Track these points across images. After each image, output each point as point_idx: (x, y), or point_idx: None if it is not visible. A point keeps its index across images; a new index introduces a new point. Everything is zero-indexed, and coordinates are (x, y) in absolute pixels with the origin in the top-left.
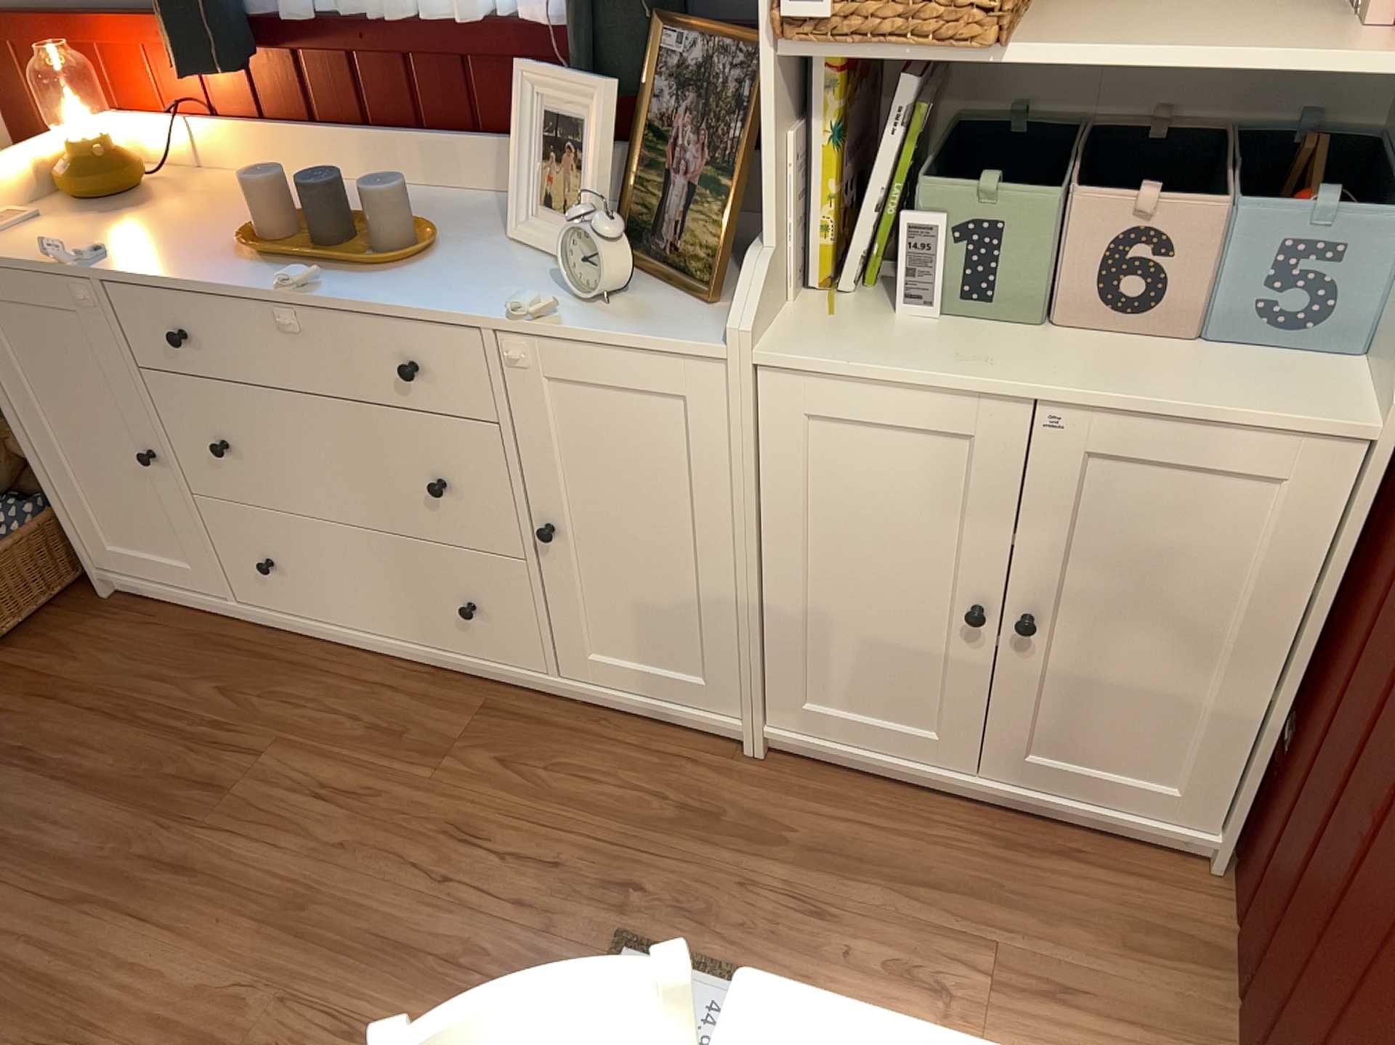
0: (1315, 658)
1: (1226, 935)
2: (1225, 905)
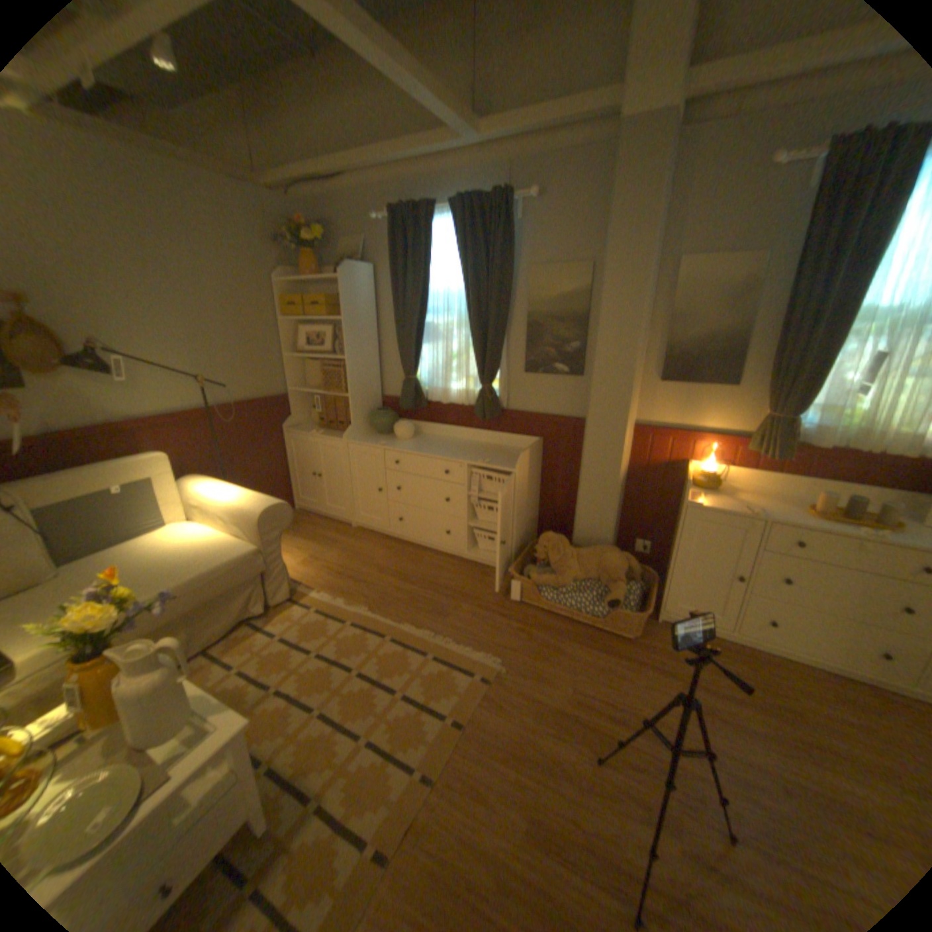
0: None
1: None
2: None
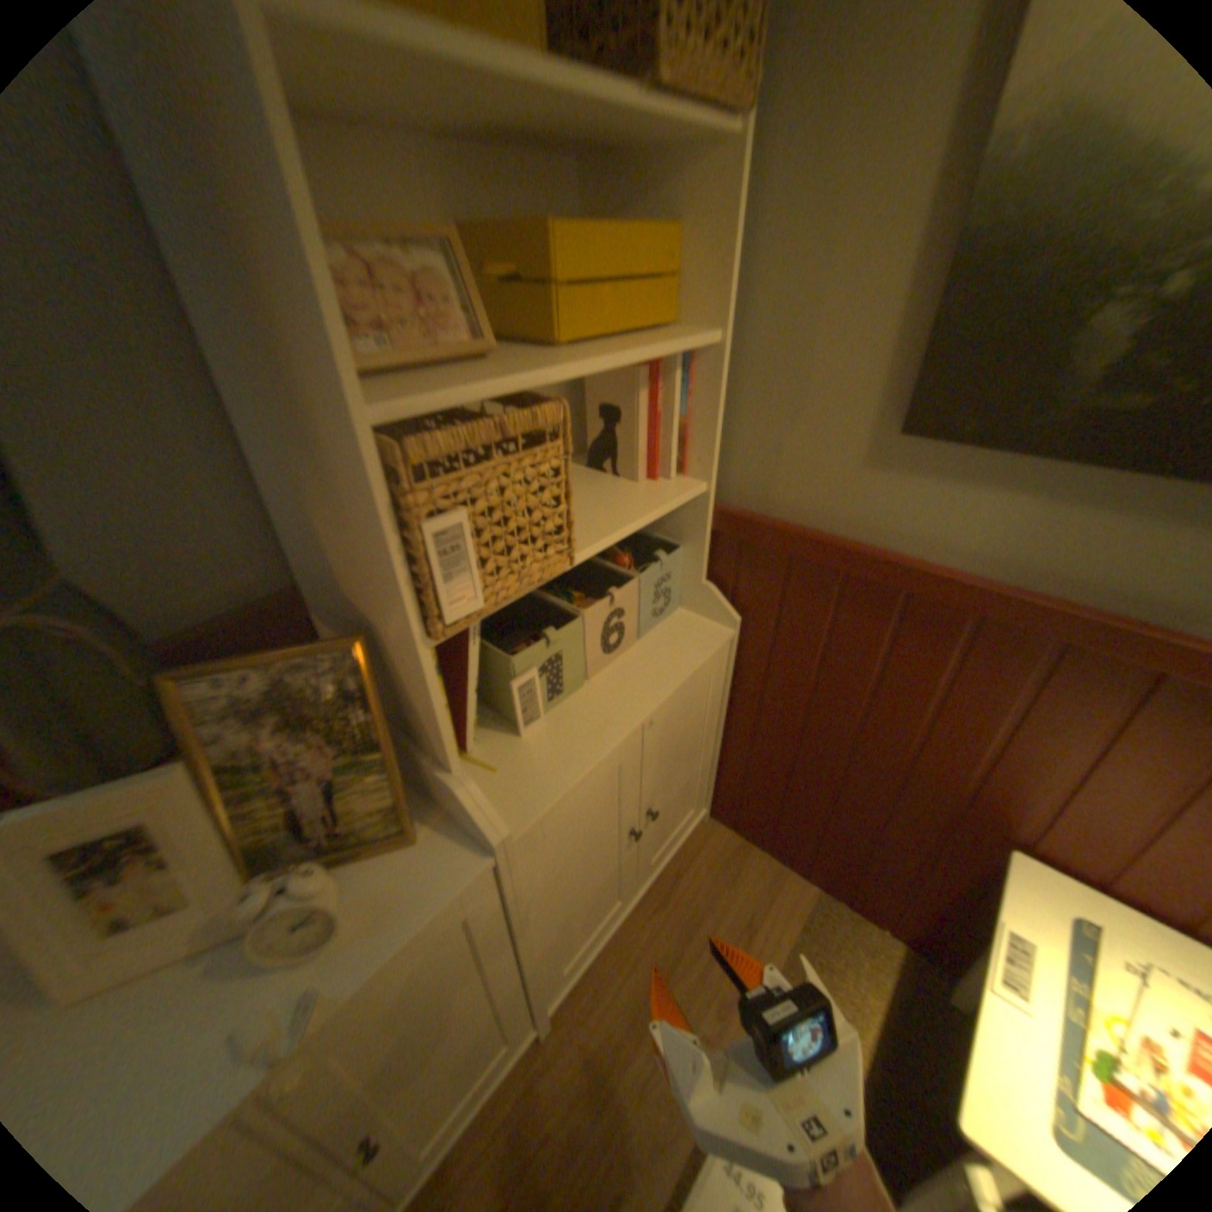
0: (729, 721)
1: (741, 839)
2: (726, 830)
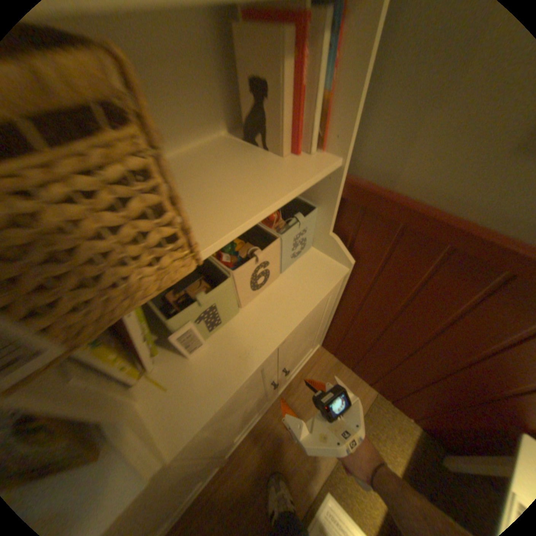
0: (338, 311)
1: (337, 360)
2: (329, 354)
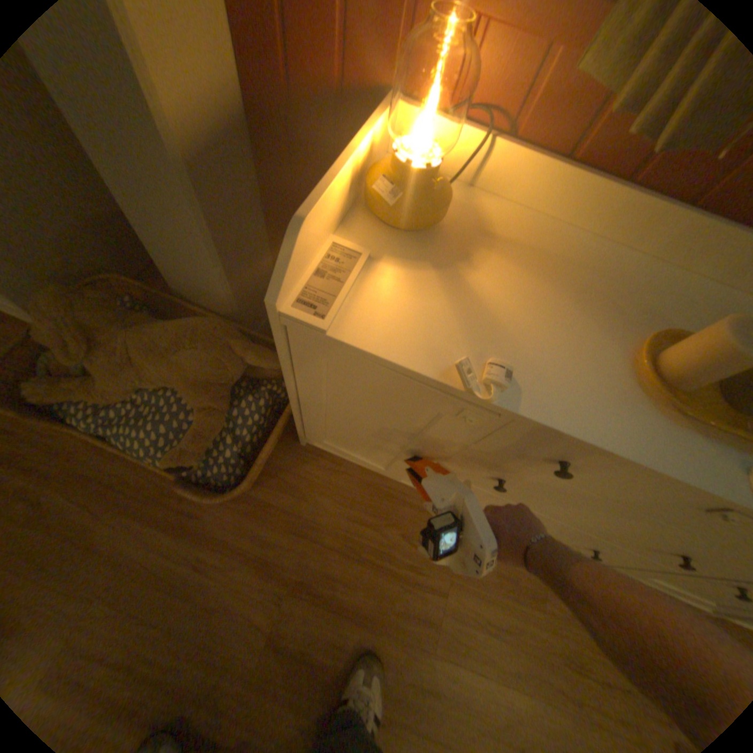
0: None
1: None
2: None
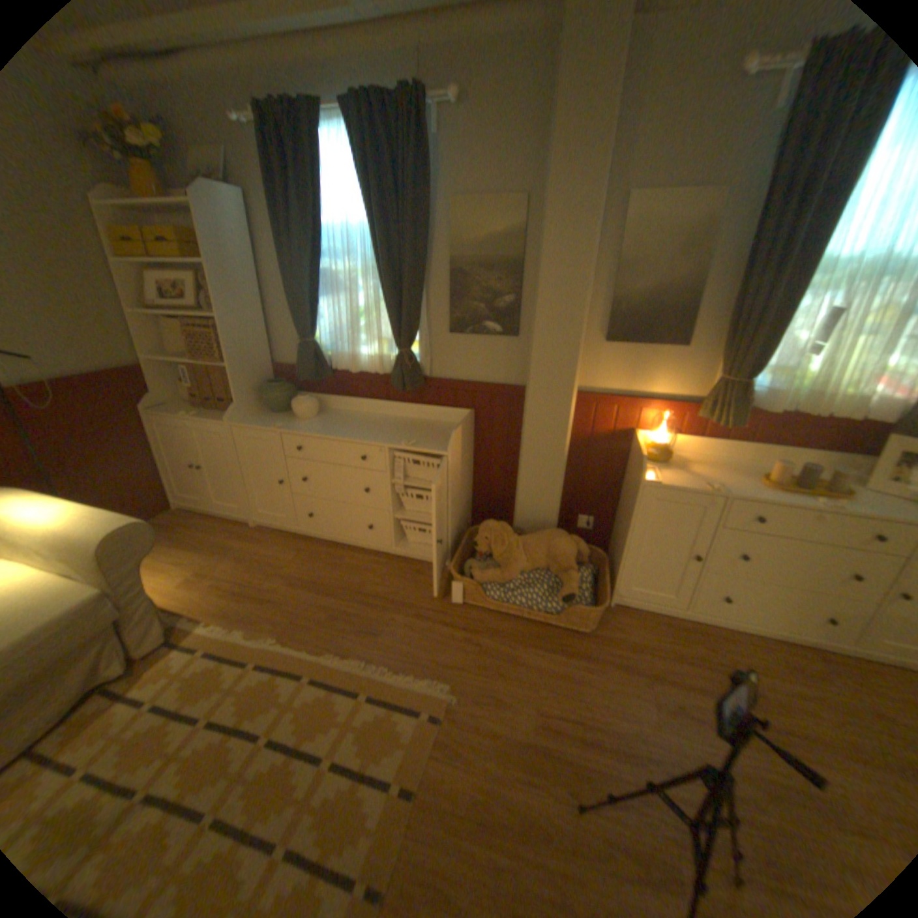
0: None
1: None
2: None
